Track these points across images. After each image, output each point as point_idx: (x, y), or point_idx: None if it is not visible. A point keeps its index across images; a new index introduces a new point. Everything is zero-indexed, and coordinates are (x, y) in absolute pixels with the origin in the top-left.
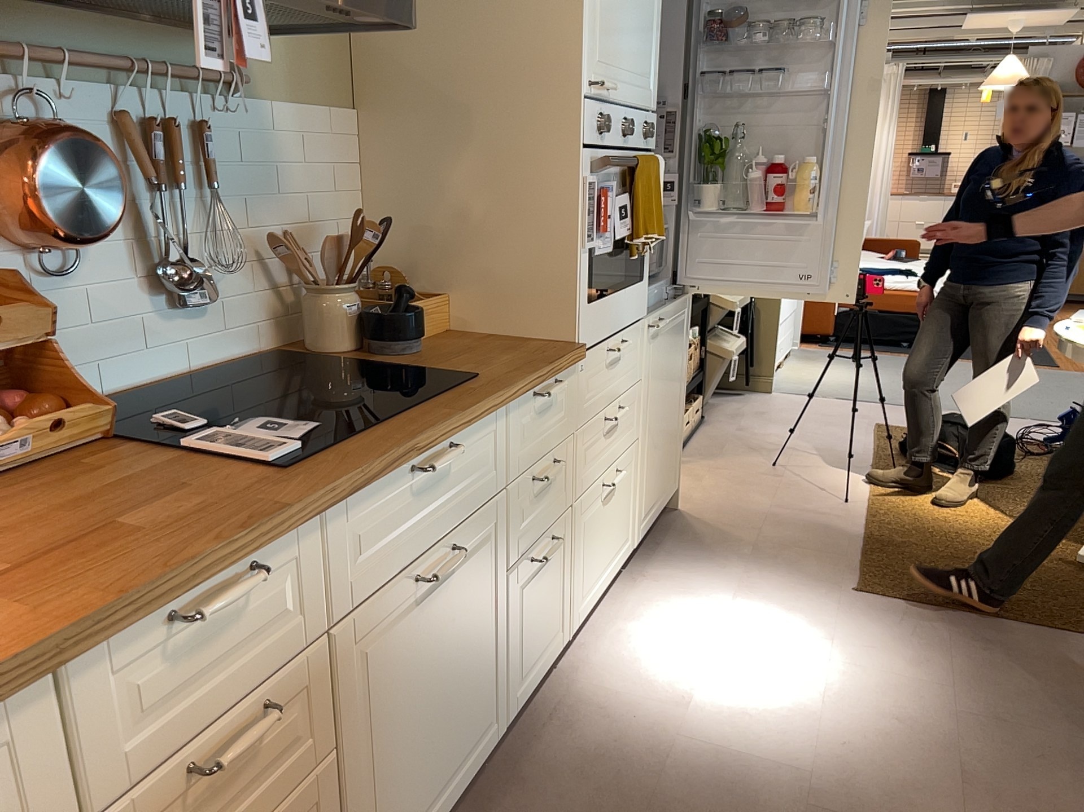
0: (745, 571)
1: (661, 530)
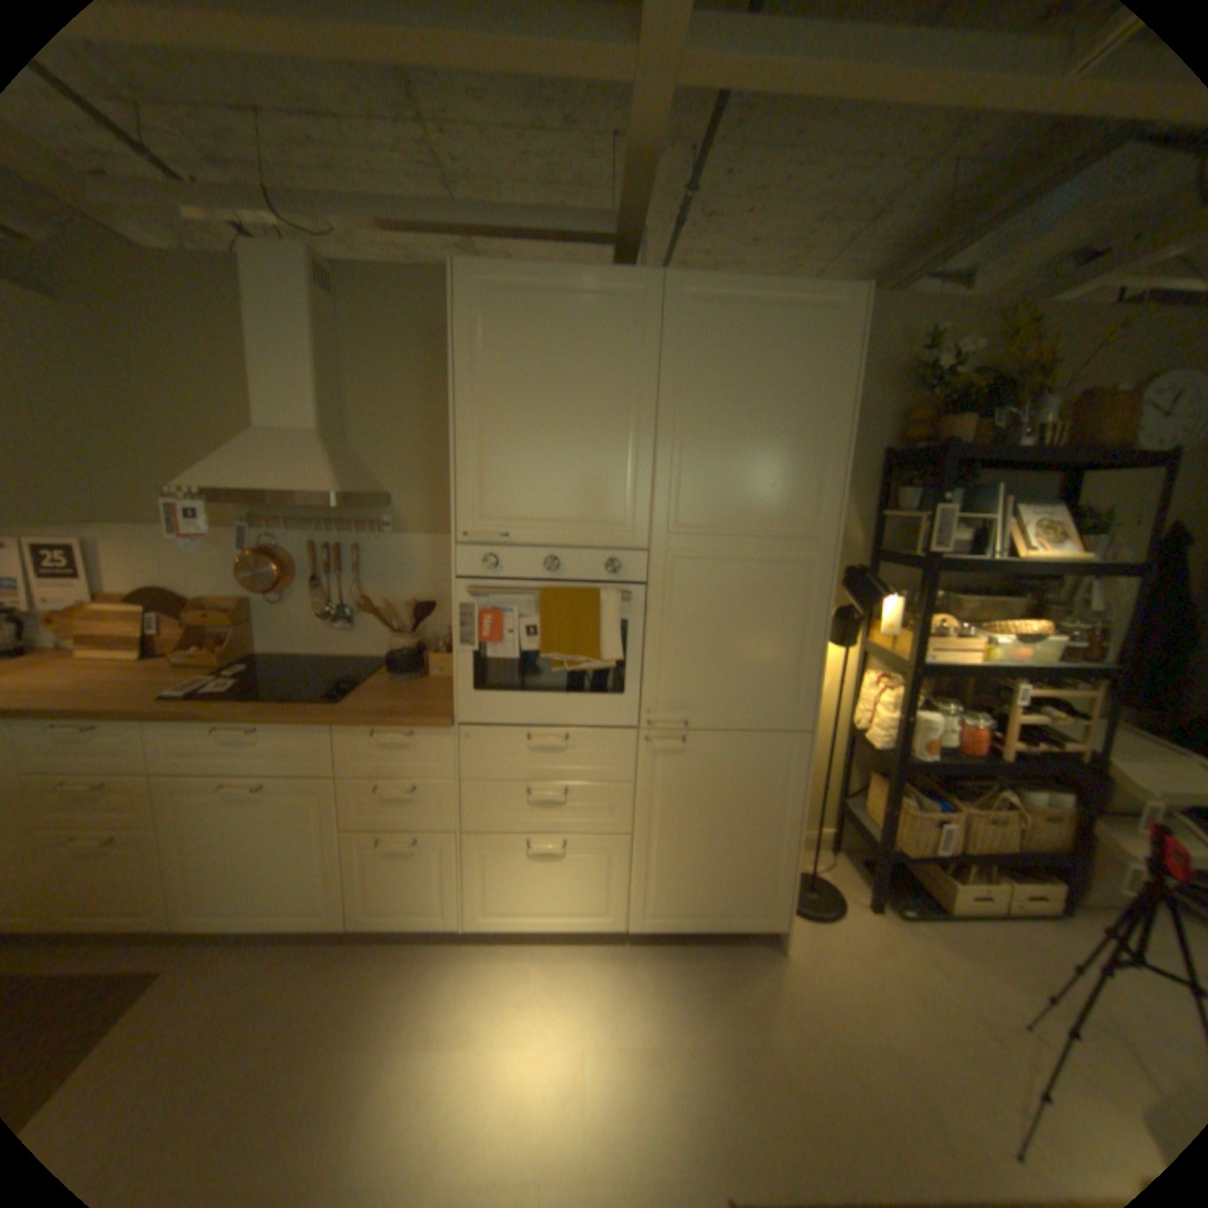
0: (694, 1052)
1: (726, 955)
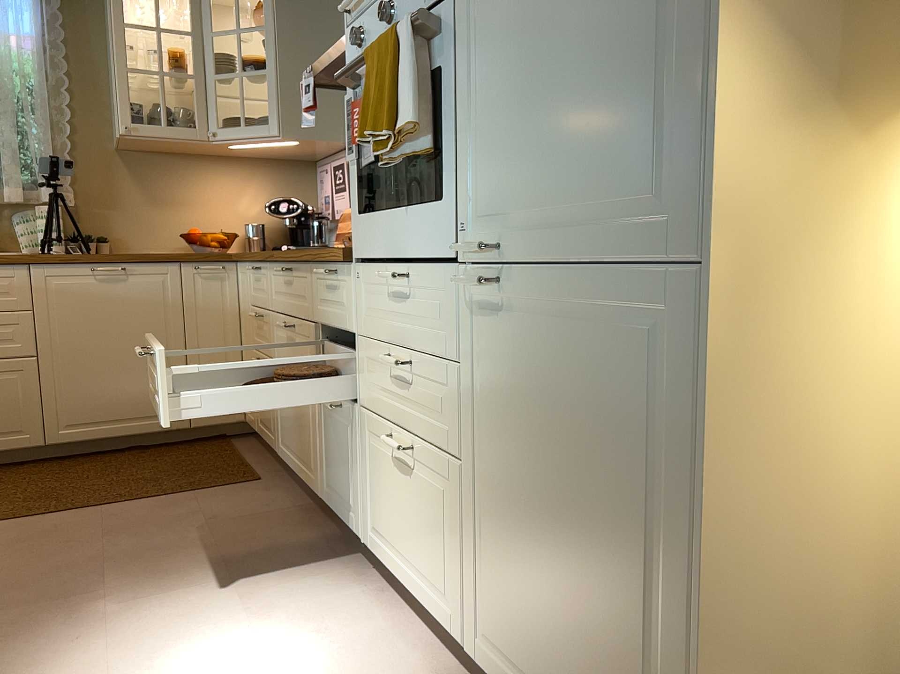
0: None
1: None
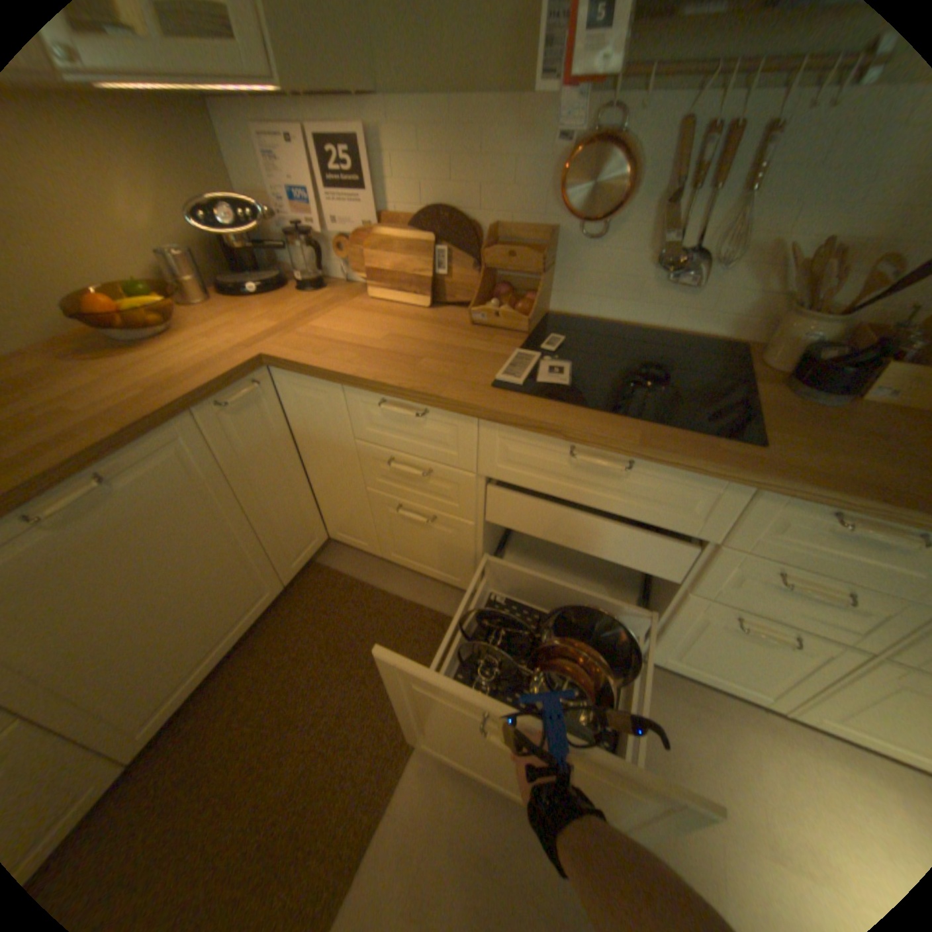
0: None
1: None
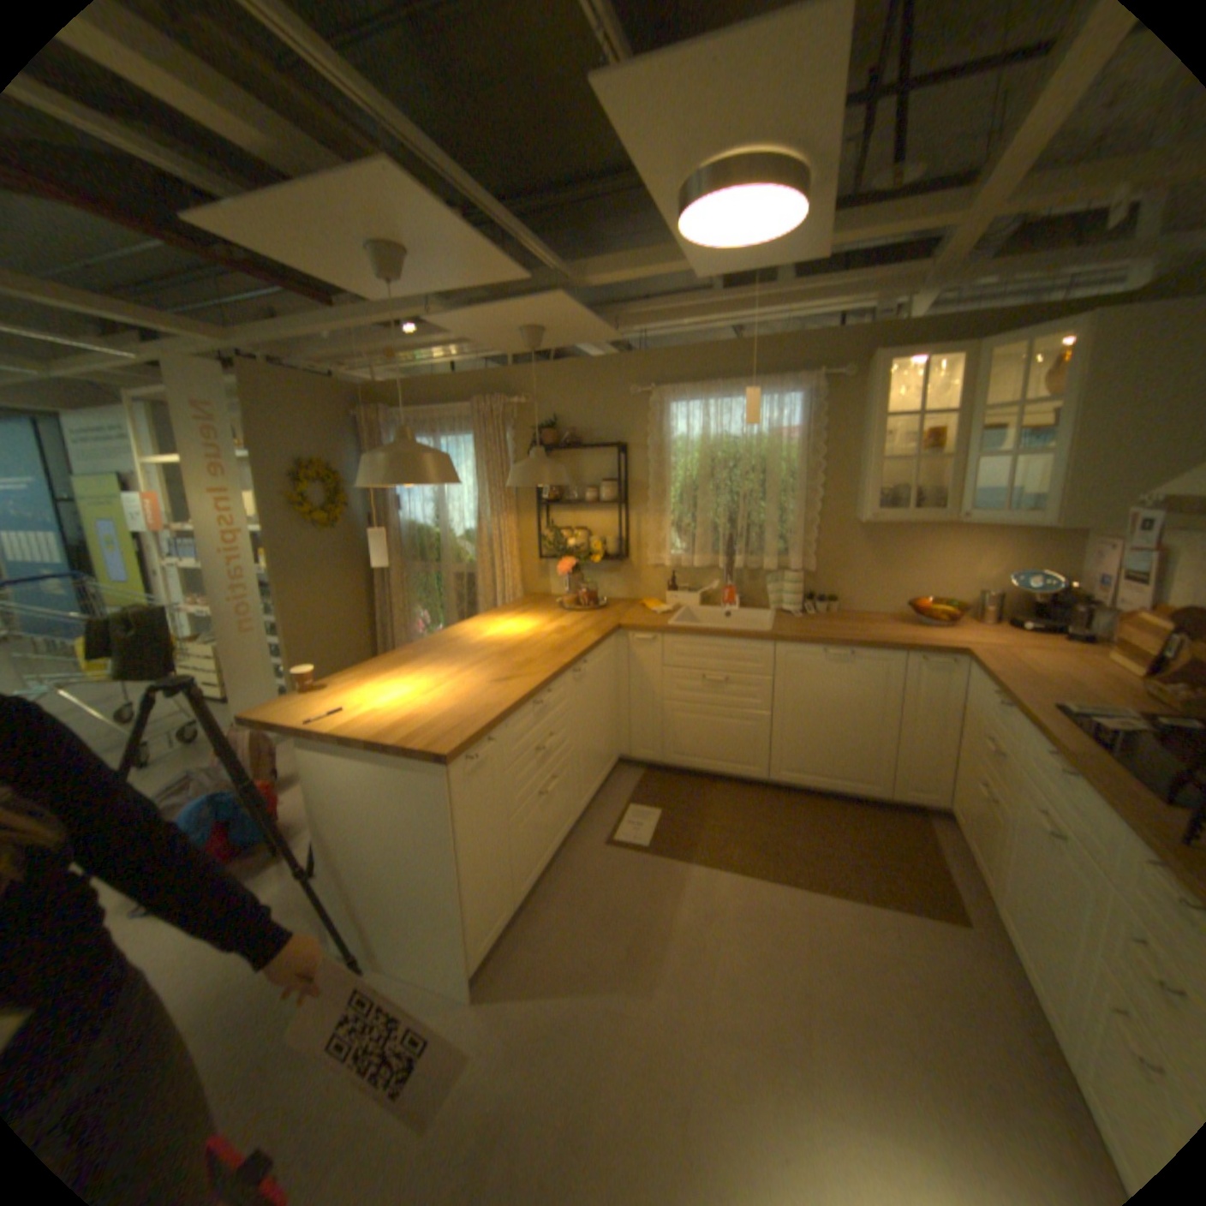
0: None
1: None
